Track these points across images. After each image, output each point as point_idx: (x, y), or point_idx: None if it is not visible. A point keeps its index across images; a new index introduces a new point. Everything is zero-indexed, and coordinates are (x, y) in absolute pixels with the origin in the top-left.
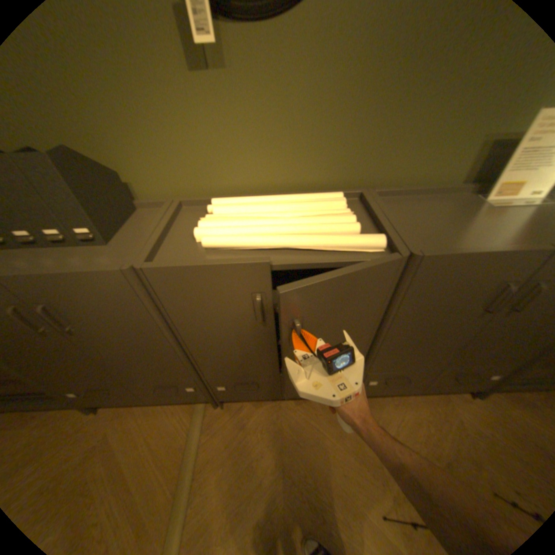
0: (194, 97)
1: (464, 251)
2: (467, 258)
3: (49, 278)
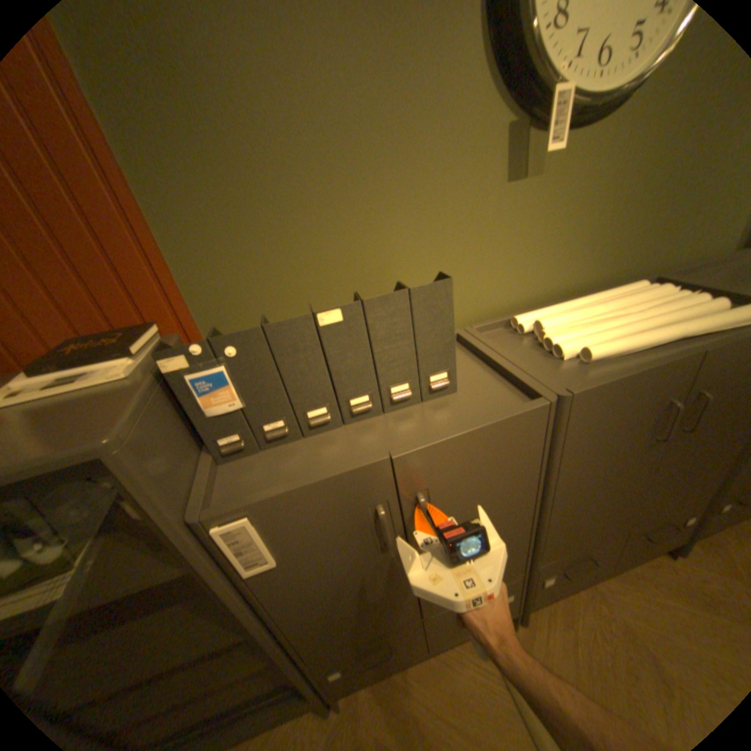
0: (505, 209)
1: None
2: None
3: (456, 442)
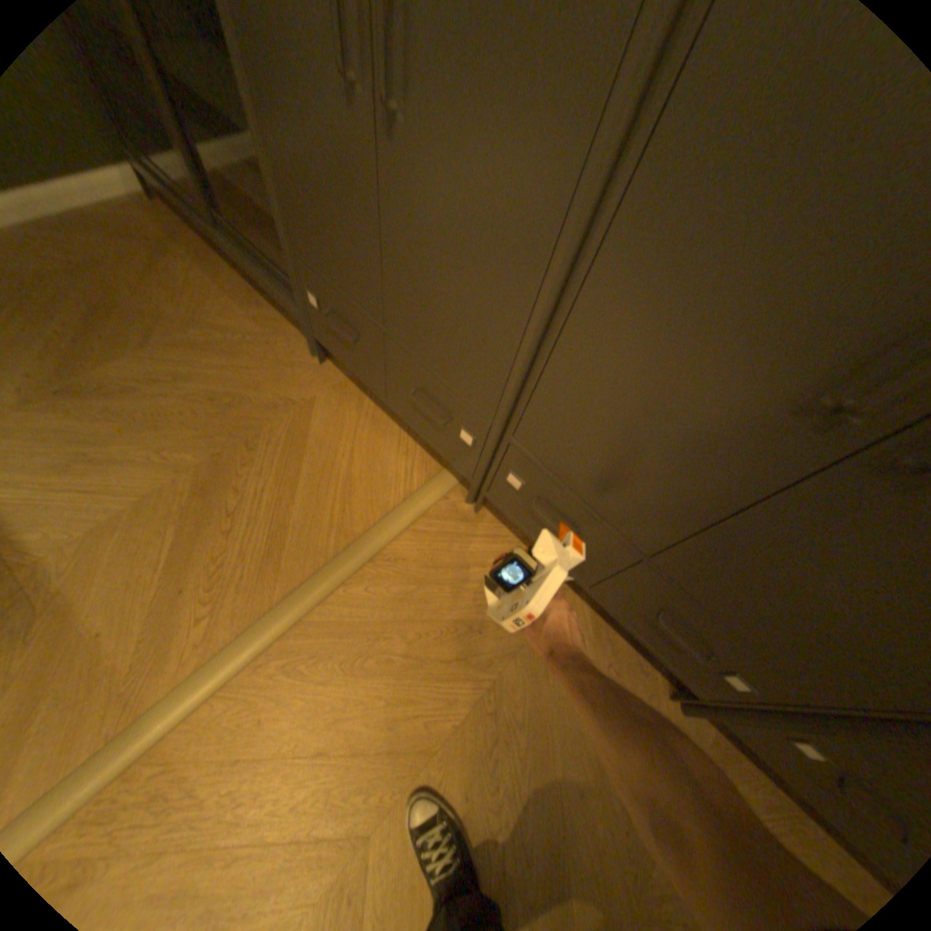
0: None
1: None
2: None
3: None
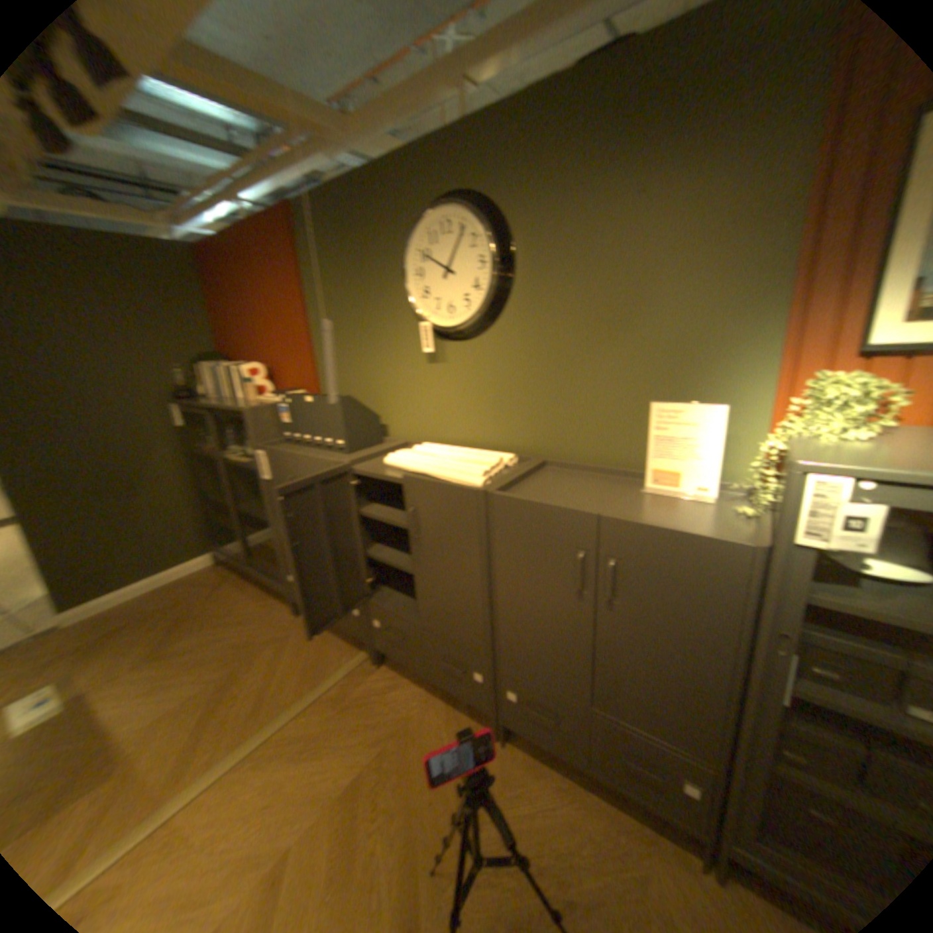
0: (427, 377)
1: (522, 497)
2: (524, 505)
3: (308, 460)
